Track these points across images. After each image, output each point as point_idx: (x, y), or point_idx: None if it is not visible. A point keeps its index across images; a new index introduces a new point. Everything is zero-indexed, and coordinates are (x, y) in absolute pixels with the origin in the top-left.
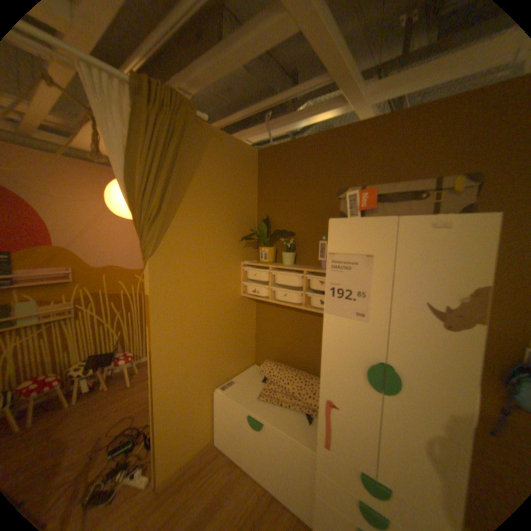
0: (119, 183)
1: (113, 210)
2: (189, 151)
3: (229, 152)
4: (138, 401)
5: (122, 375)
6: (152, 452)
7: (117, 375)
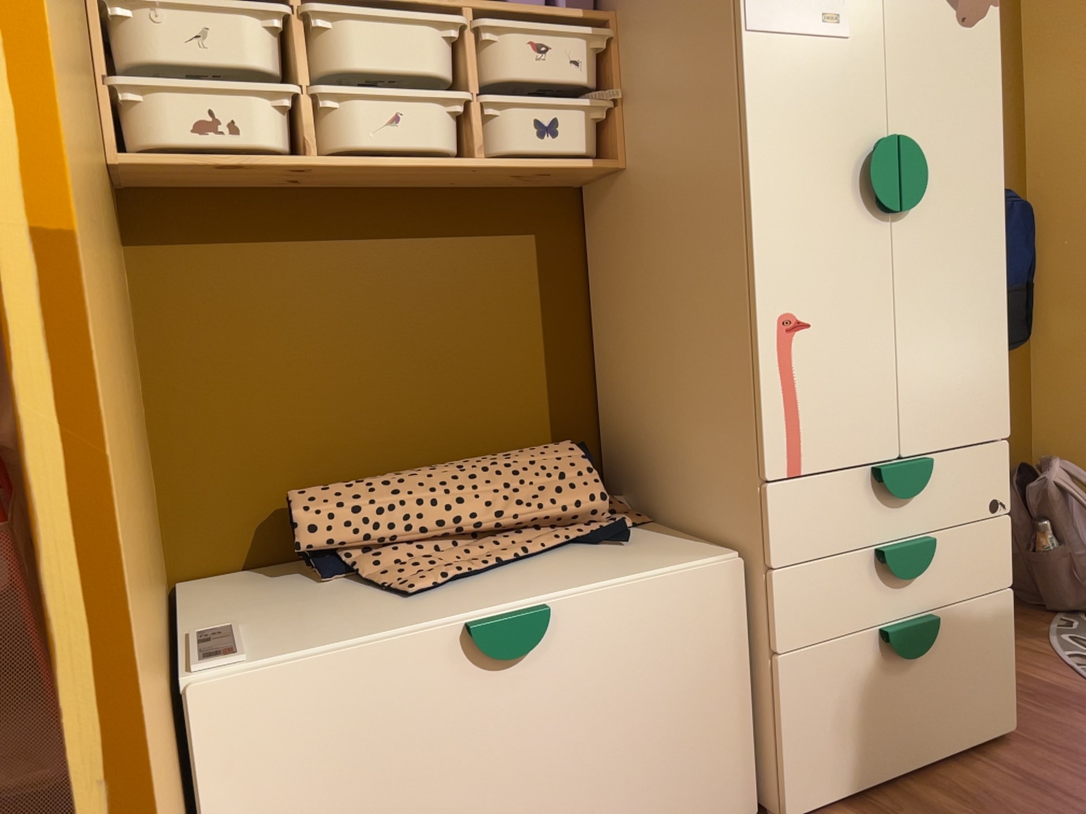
0: None
1: None
2: None
3: None
4: None
5: None
6: None
7: None
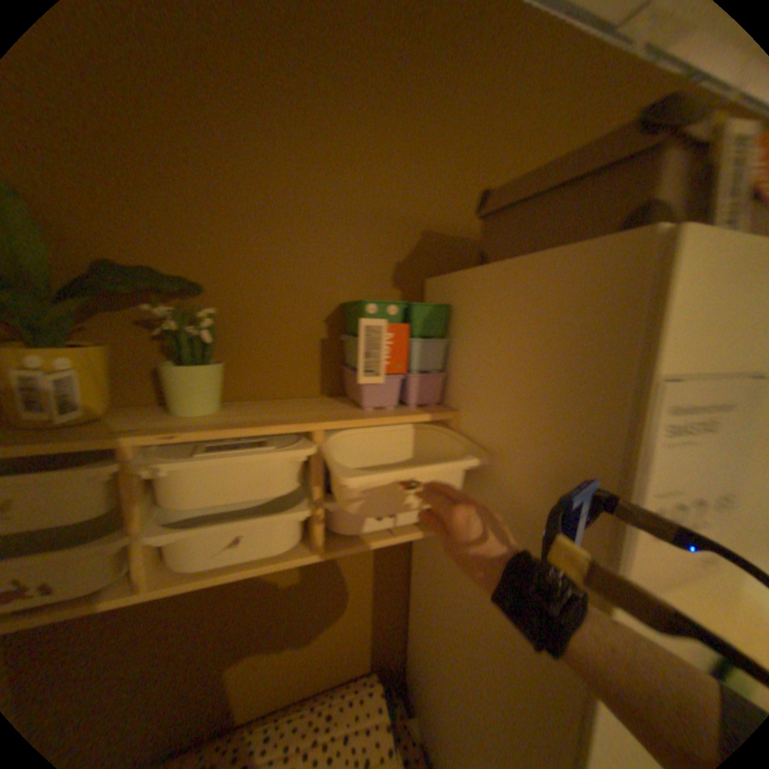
0: None
1: None
2: None
3: None
4: None
5: None
6: None
7: None
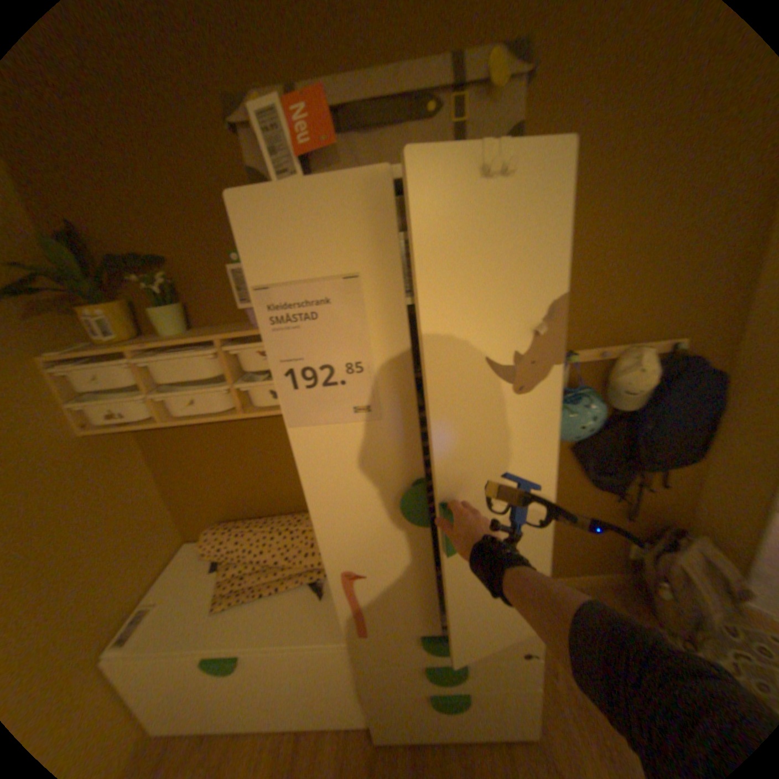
0: None
1: None
2: None
3: None
4: None
5: None
6: None
7: None
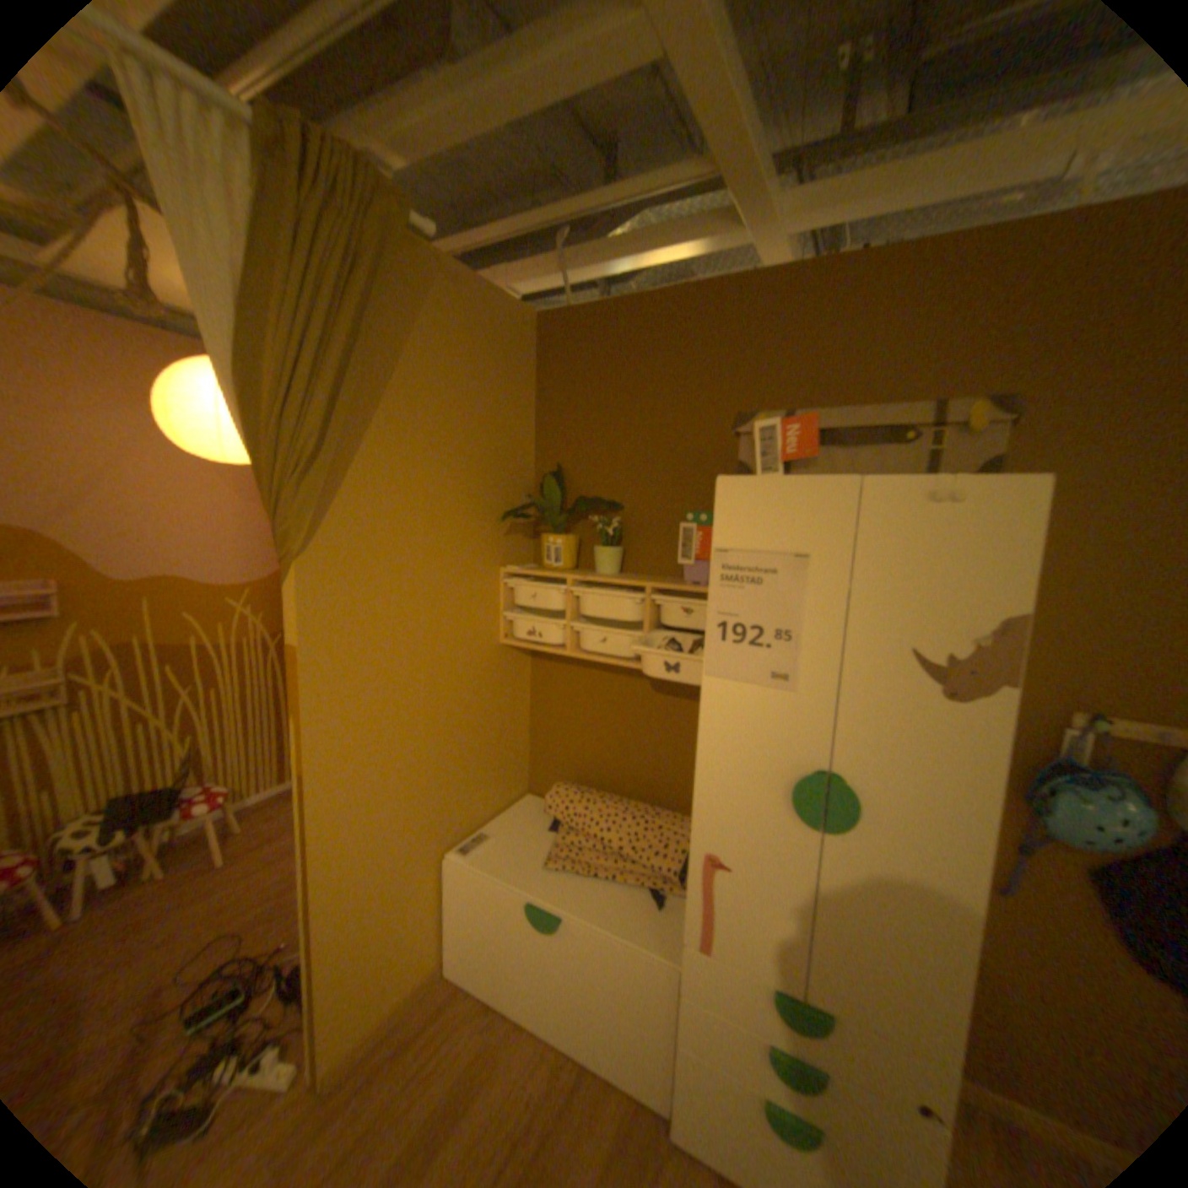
0: (219, 373)
1: (178, 438)
2: (387, 307)
3: (474, 315)
4: (249, 897)
5: (199, 839)
6: (306, 1005)
7: (187, 841)
